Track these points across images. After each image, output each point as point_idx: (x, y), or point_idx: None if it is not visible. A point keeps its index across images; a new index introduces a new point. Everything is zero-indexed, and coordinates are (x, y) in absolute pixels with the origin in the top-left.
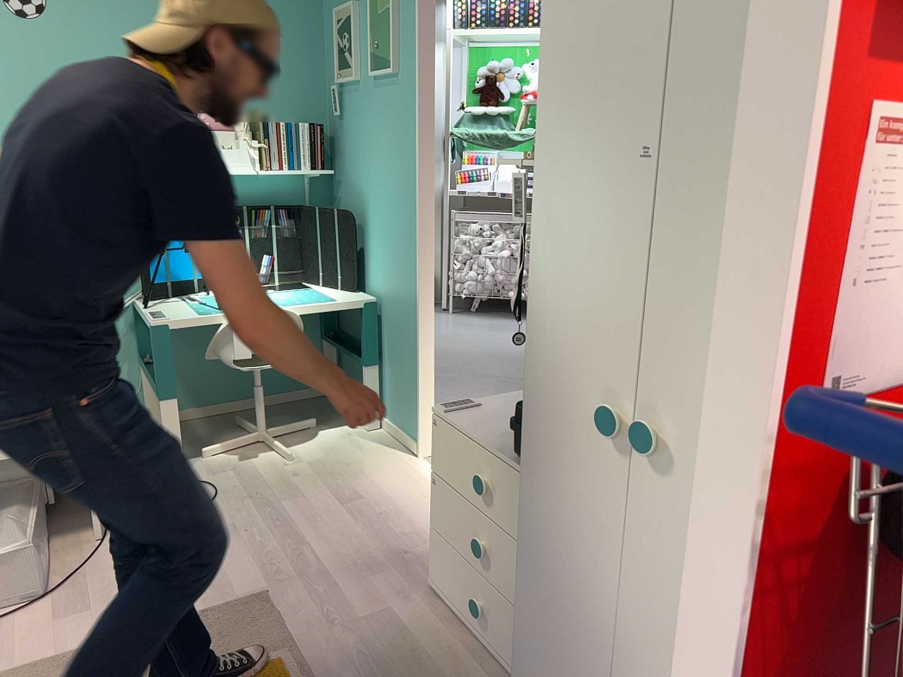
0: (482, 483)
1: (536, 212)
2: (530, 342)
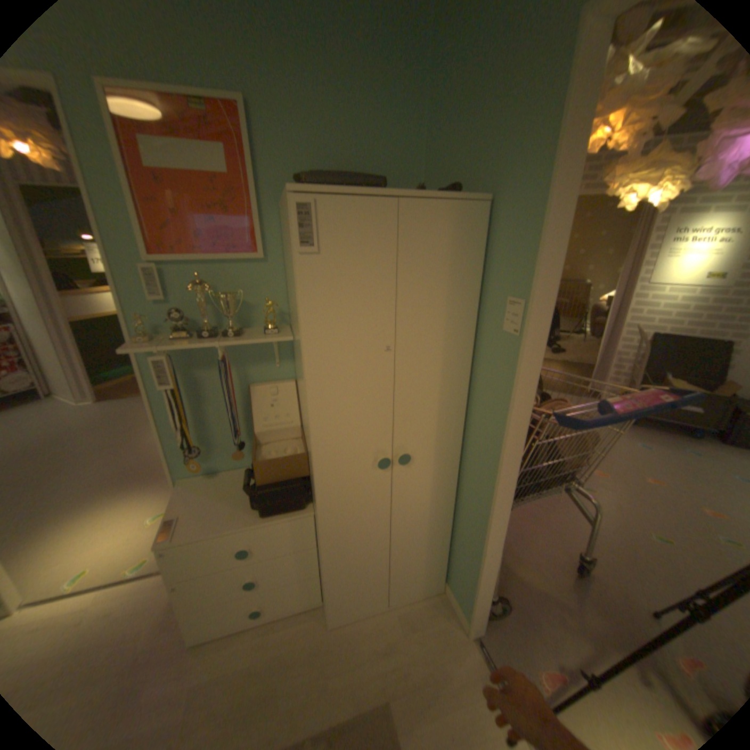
0: (244, 552)
1: (310, 392)
2: (315, 457)
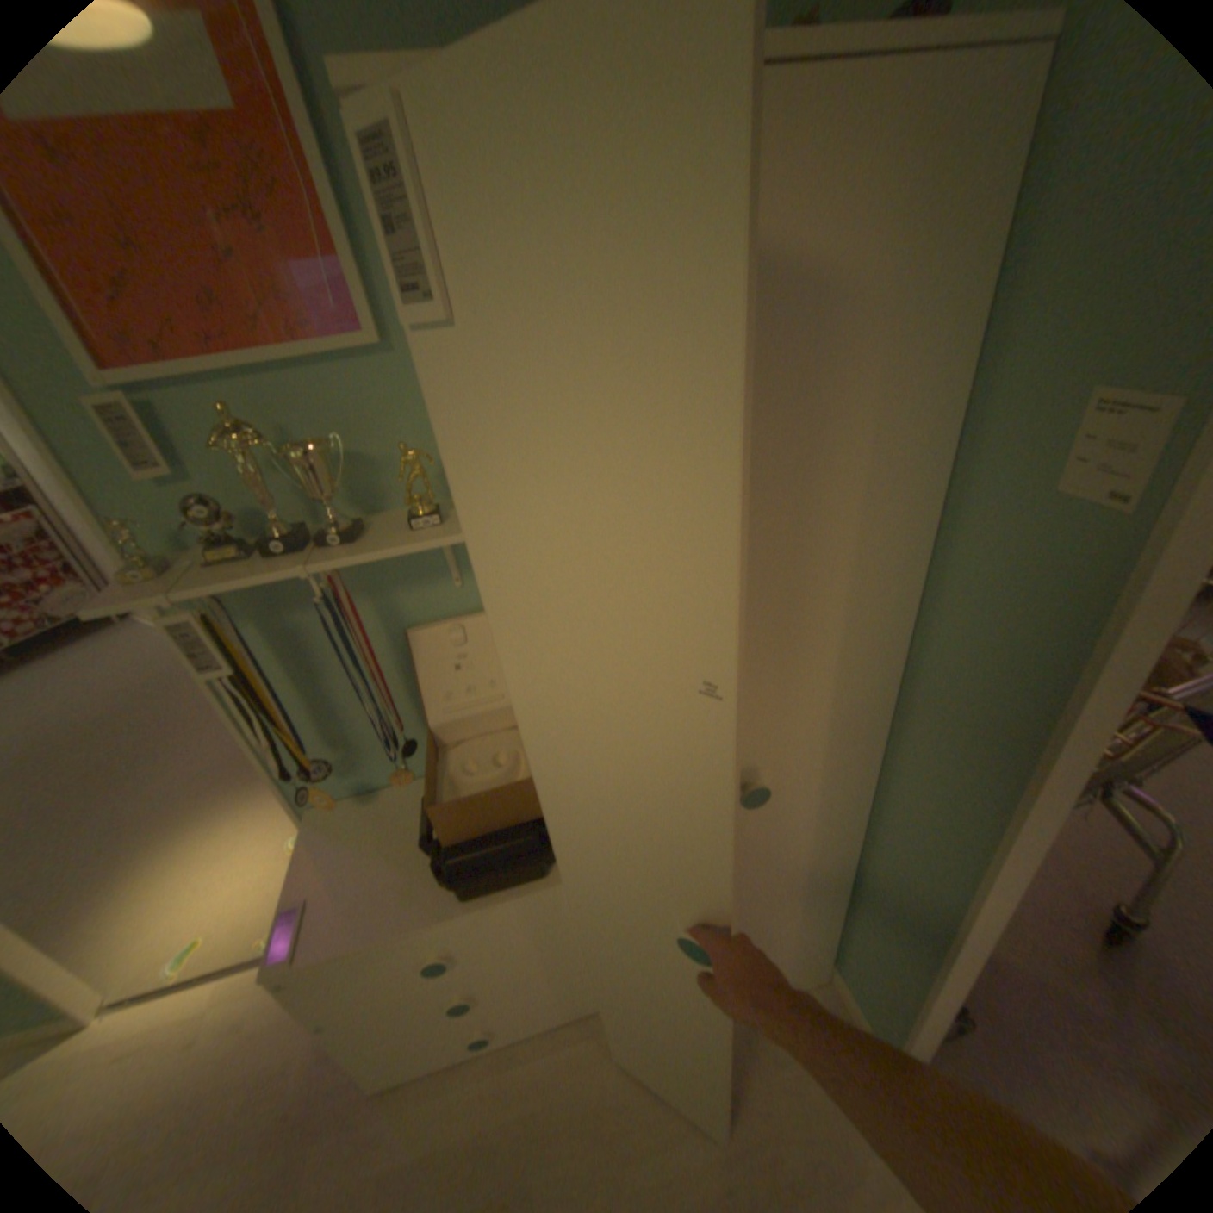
0: (437, 967)
1: (519, 696)
2: (553, 821)
